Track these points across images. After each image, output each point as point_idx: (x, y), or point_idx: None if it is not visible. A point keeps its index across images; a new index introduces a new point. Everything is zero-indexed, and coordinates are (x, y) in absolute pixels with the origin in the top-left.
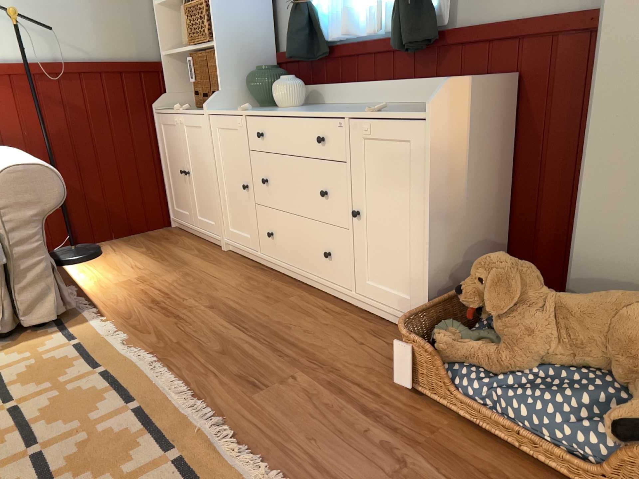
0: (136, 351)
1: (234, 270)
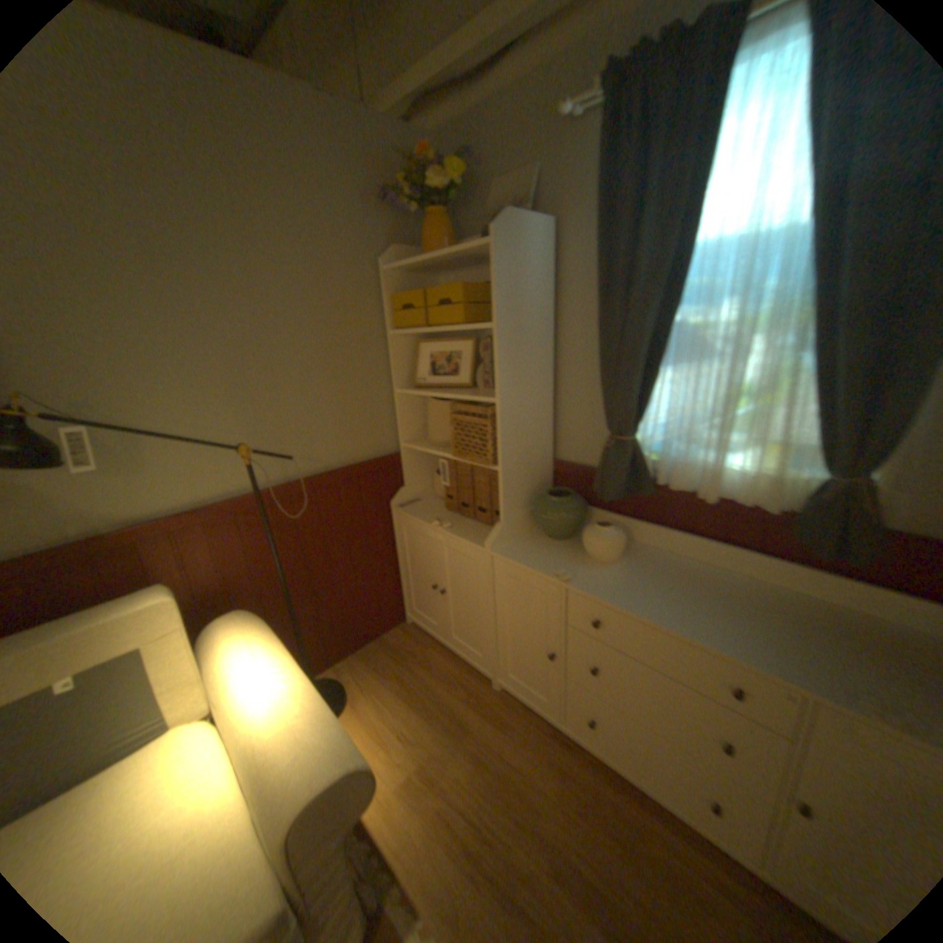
0: None
1: (535, 750)
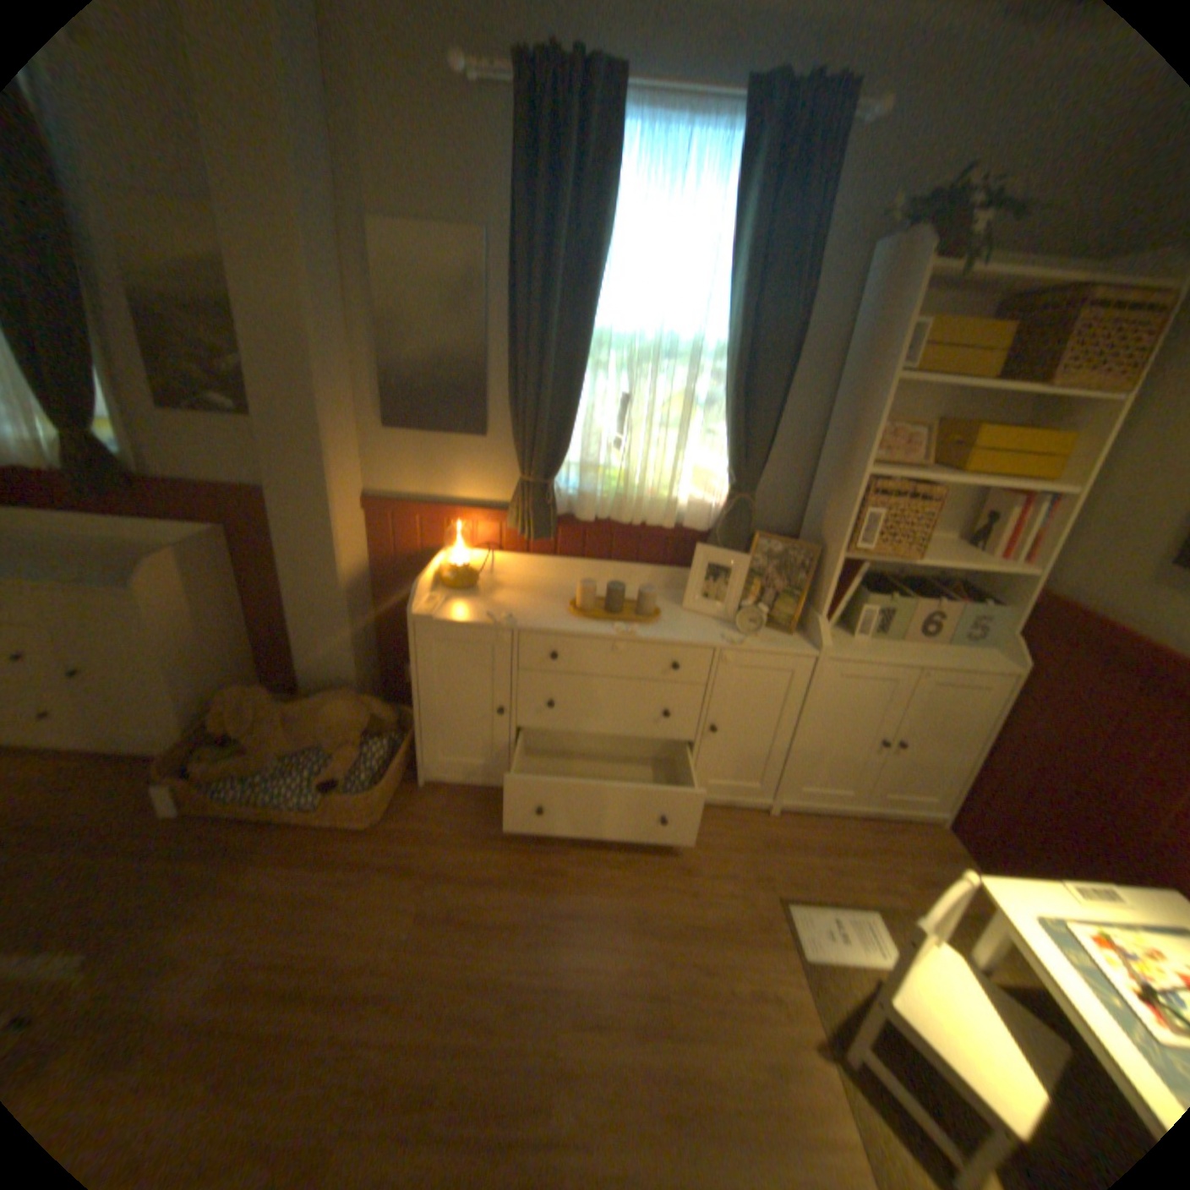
0: None
1: None
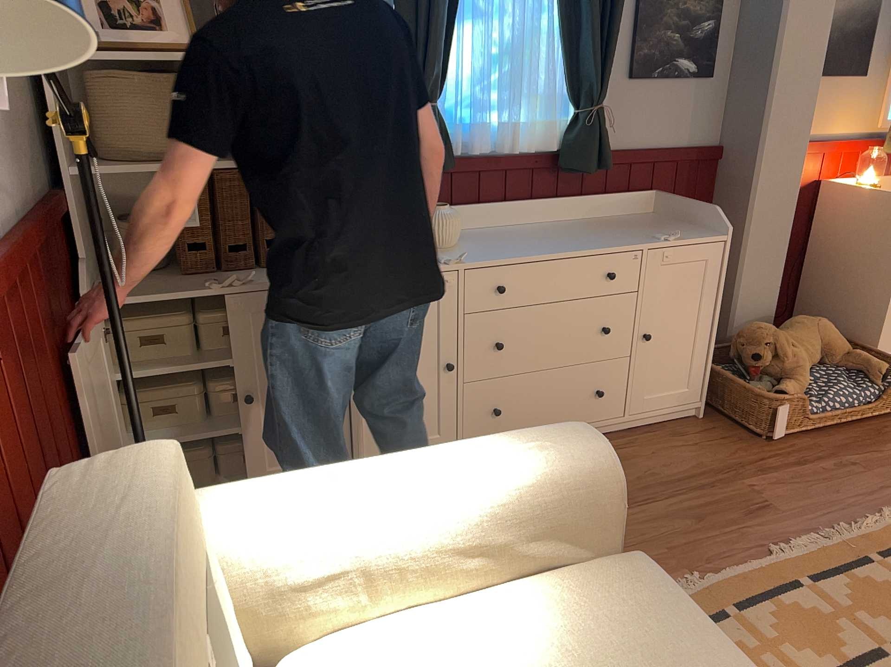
0: (683, 582)
1: None
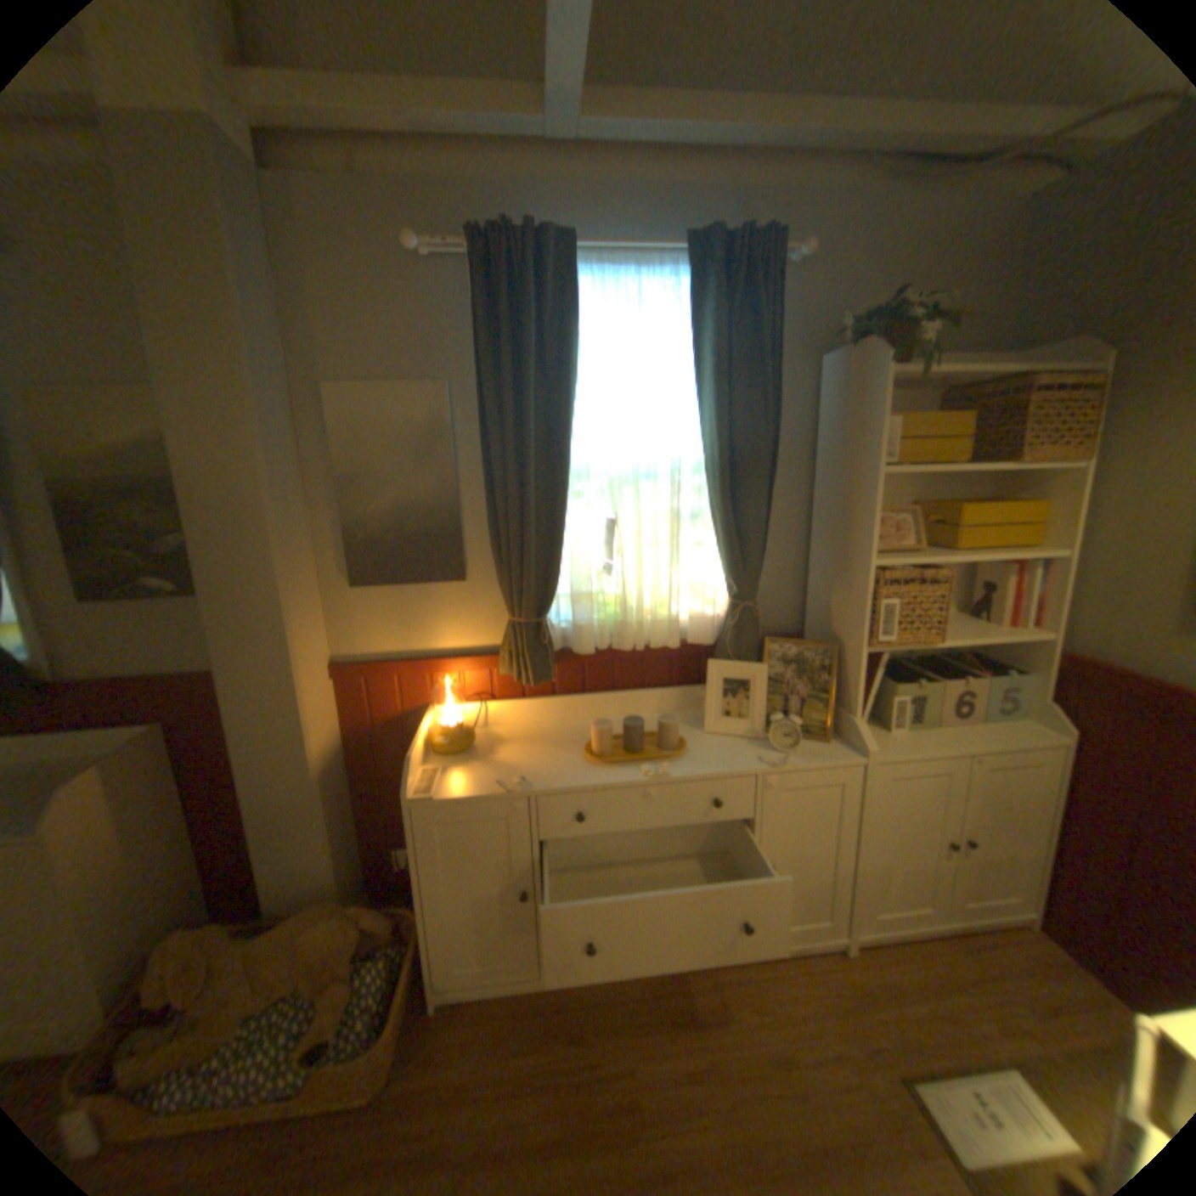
0: None
1: None
